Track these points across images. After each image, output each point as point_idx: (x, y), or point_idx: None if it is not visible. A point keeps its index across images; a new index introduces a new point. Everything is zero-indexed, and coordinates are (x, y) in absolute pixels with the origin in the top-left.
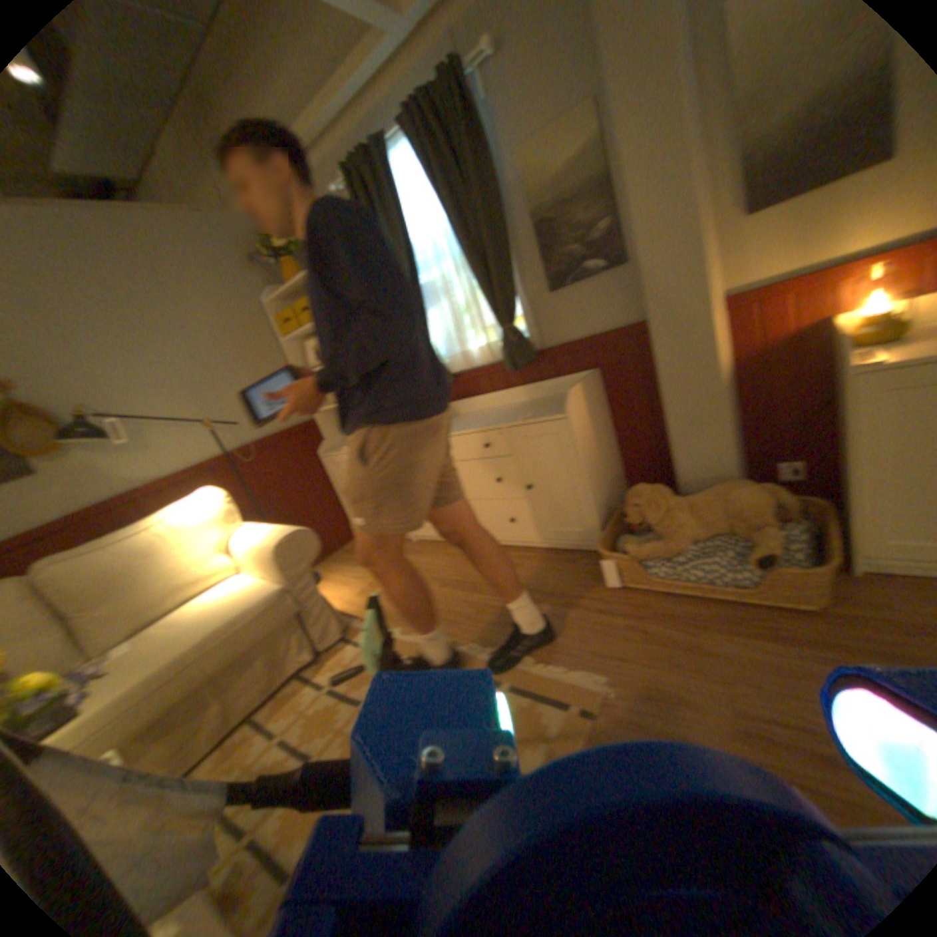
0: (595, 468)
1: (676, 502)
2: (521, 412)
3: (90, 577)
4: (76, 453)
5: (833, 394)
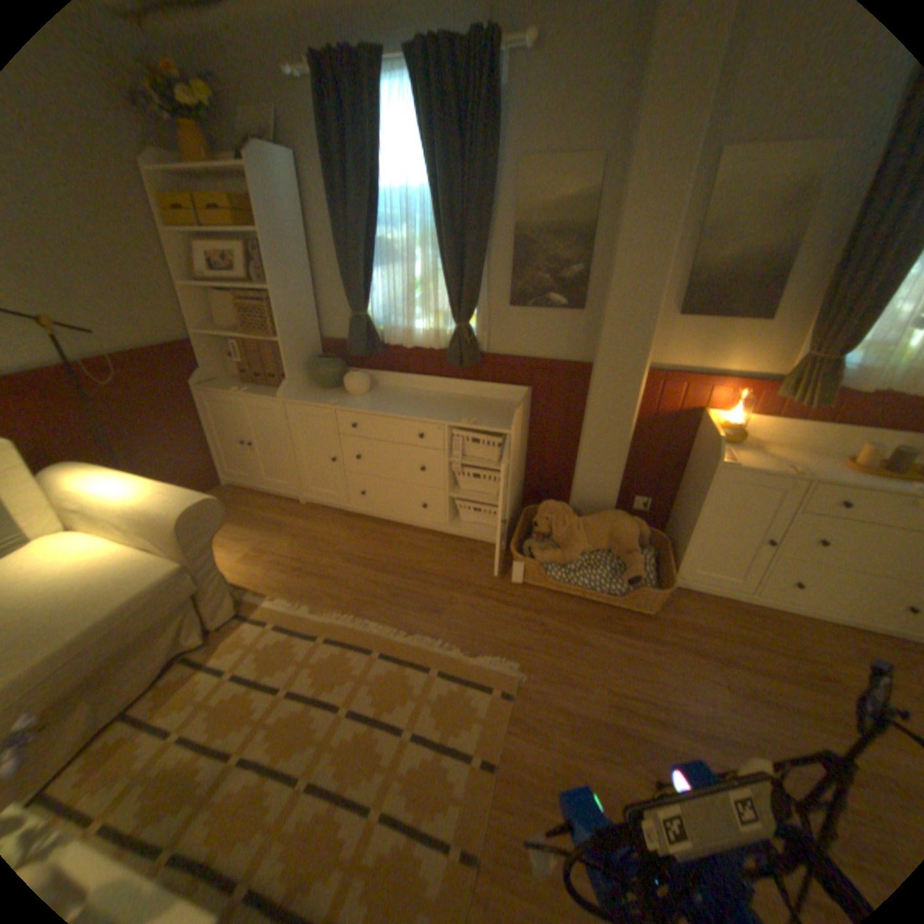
0: (513, 478)
1: (574, 521)
2: (457, 410)
3: None
4: None
5: (684, 460)
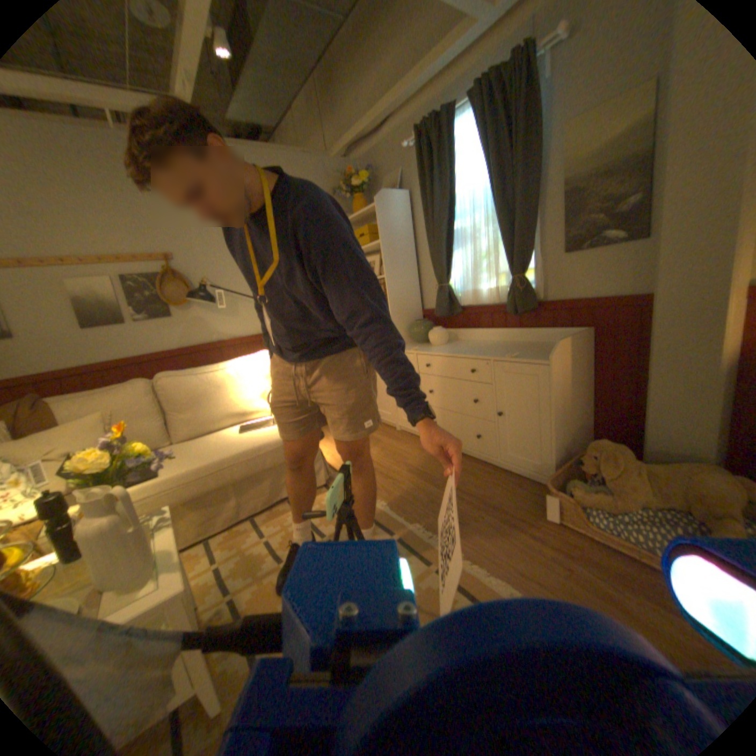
0: (564, 415)
1: (636, 467)
2: (510, 350)
3: (182, 392)
4: (194, 309)
5: None
